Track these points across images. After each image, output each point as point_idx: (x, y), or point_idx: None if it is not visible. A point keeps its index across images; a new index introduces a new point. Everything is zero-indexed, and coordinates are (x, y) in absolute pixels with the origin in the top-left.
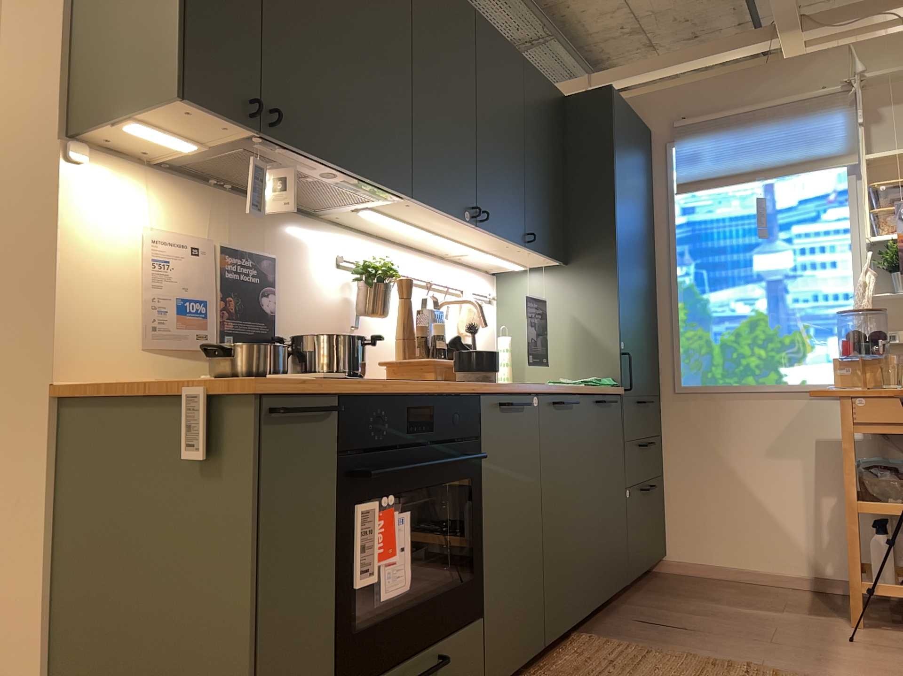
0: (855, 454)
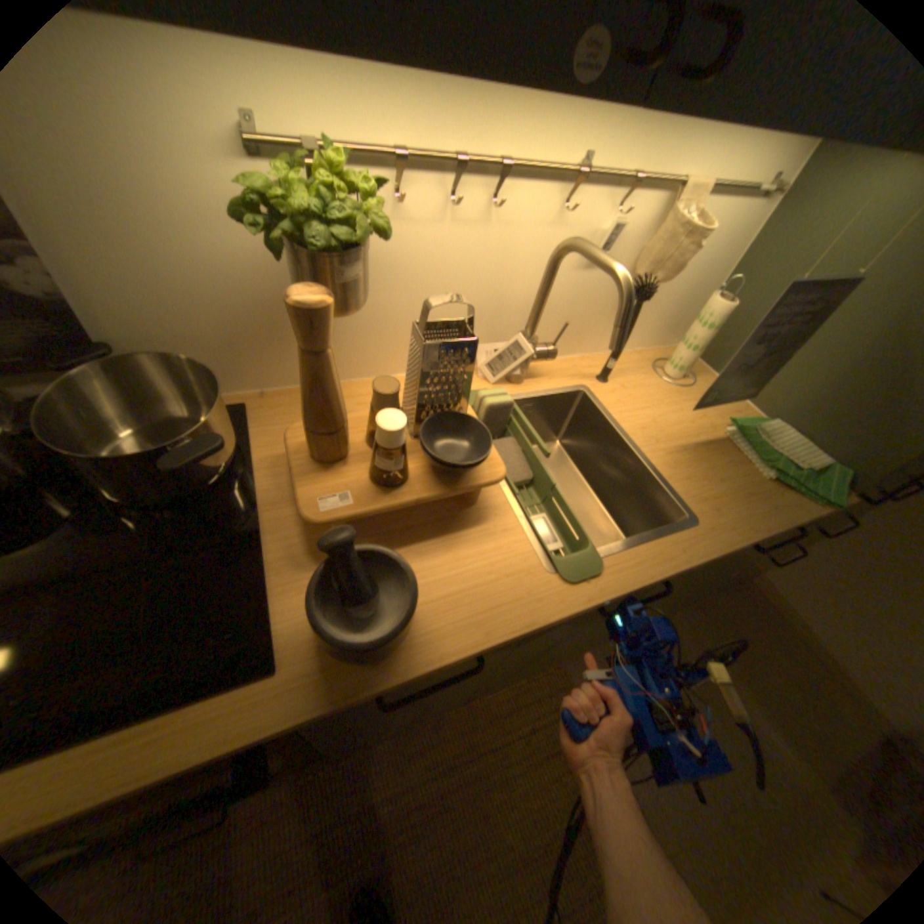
0: None
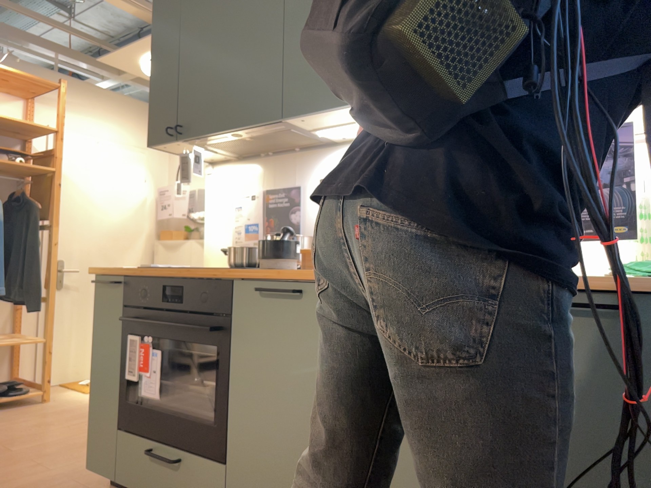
0: None
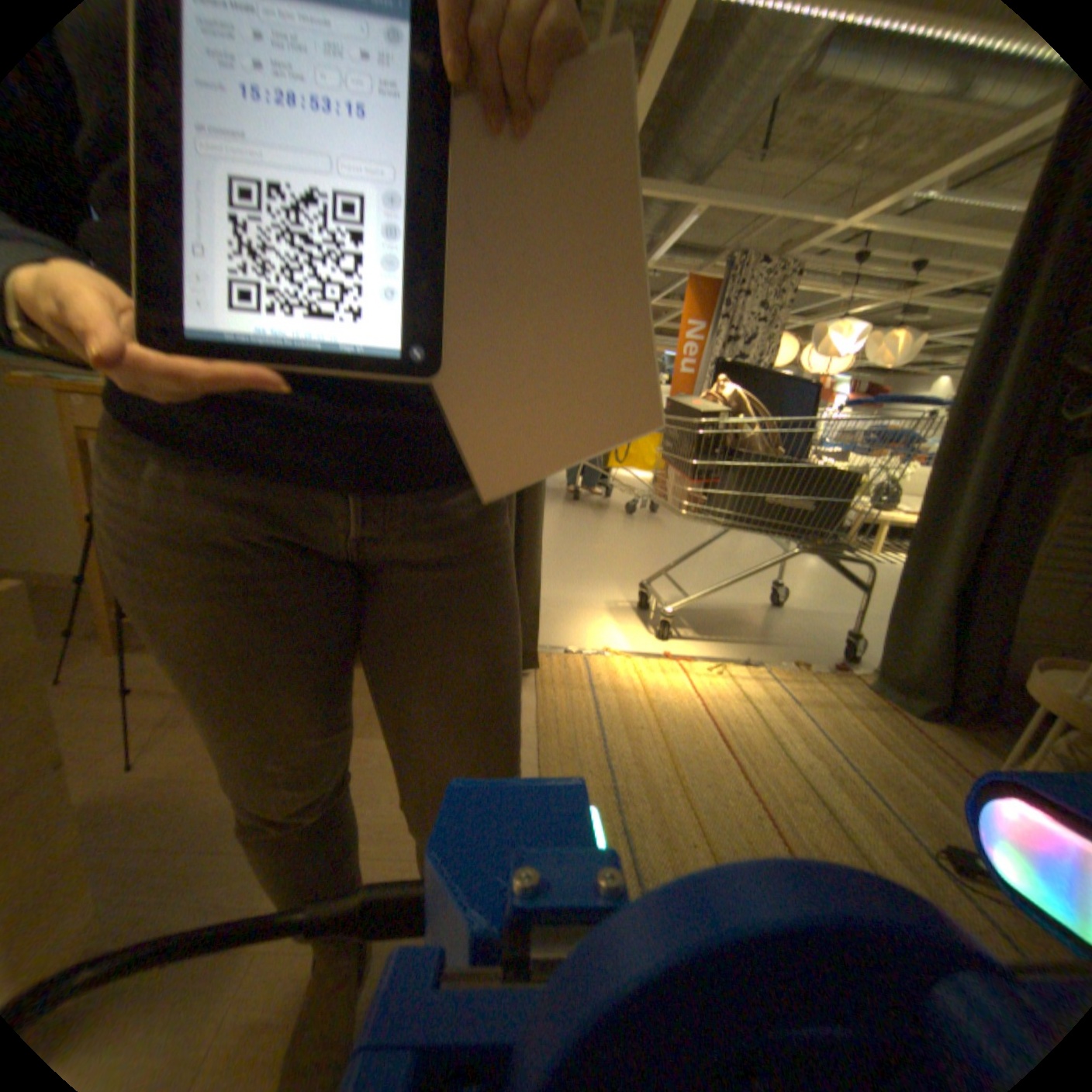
0: (82, 465)
